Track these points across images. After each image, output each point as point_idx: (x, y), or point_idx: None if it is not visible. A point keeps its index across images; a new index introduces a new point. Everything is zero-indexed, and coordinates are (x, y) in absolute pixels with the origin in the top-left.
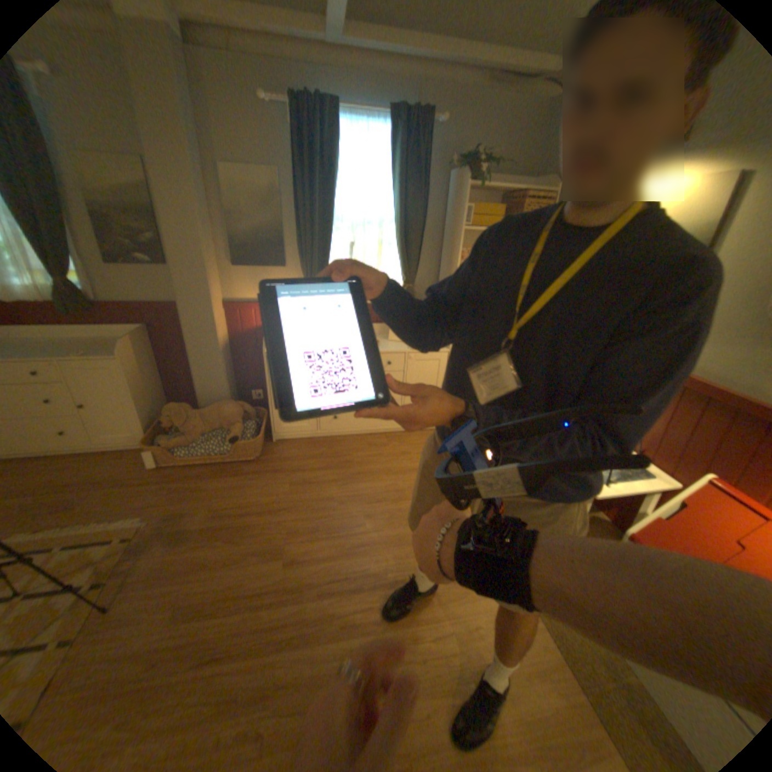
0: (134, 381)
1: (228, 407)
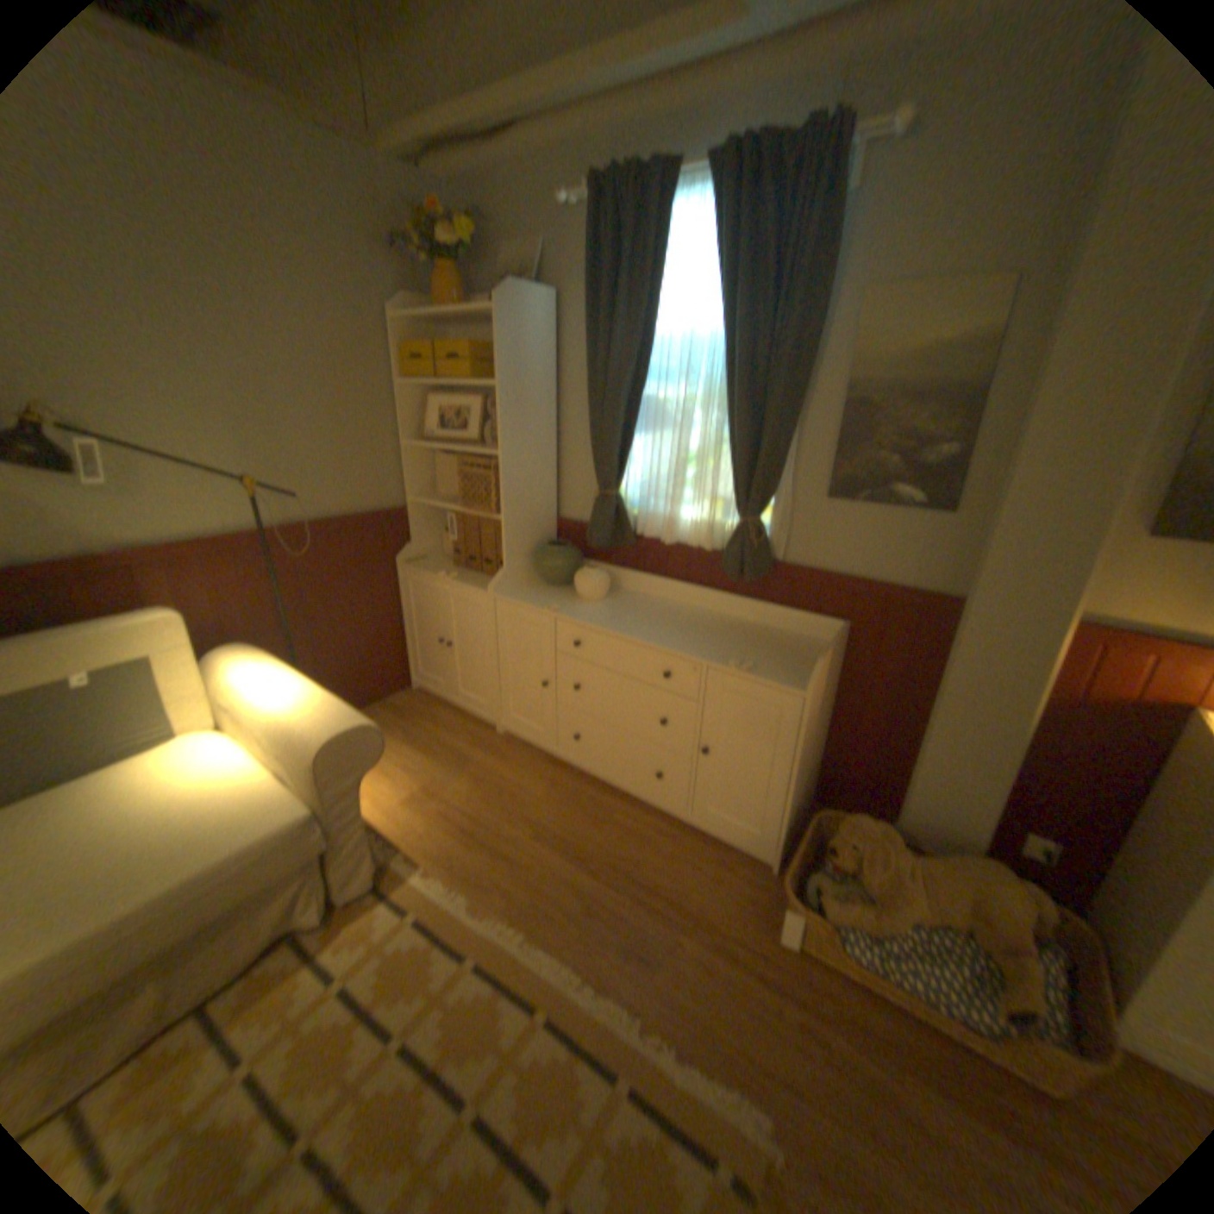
0: (809, 740)
1: (1007, 897)
